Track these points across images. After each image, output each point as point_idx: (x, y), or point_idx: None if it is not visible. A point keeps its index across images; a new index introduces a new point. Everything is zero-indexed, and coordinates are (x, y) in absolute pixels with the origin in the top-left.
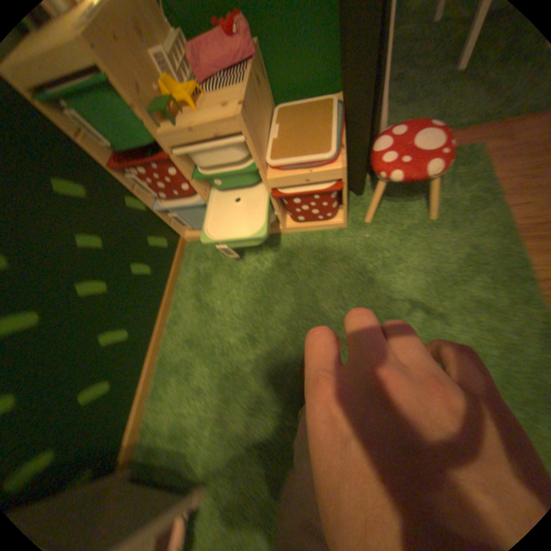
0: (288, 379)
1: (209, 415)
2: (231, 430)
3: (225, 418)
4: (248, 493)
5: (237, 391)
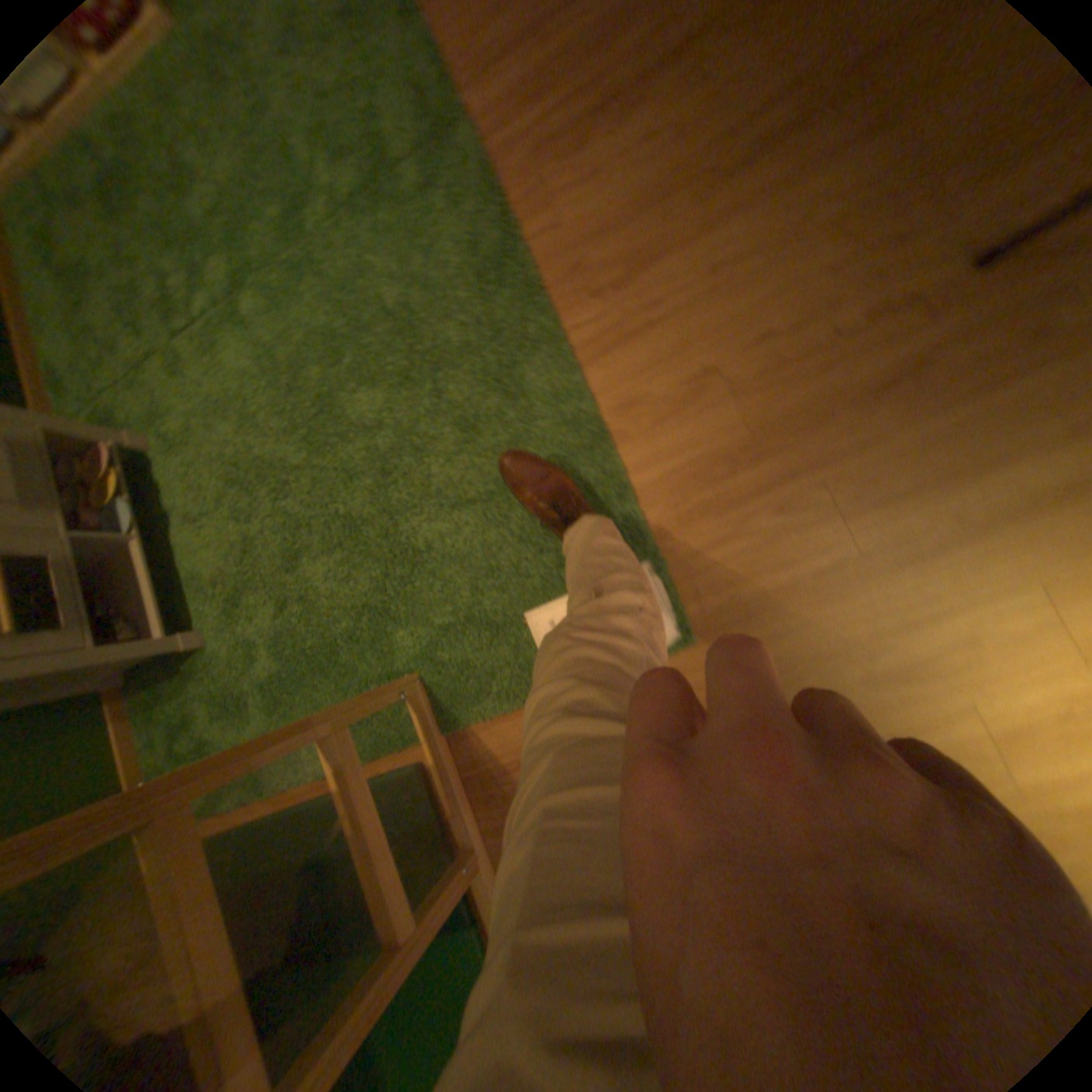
0: (174, 274)
1: (118, 378)
2: (143, 372)
3: (133, 367)
4: (183, 410)
5: (131, 331)
